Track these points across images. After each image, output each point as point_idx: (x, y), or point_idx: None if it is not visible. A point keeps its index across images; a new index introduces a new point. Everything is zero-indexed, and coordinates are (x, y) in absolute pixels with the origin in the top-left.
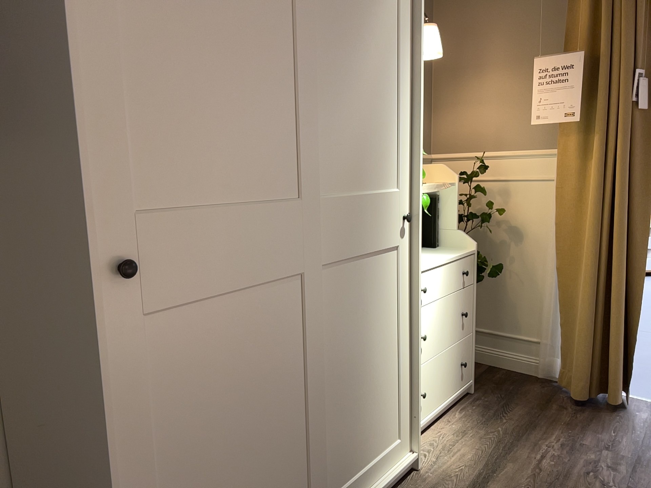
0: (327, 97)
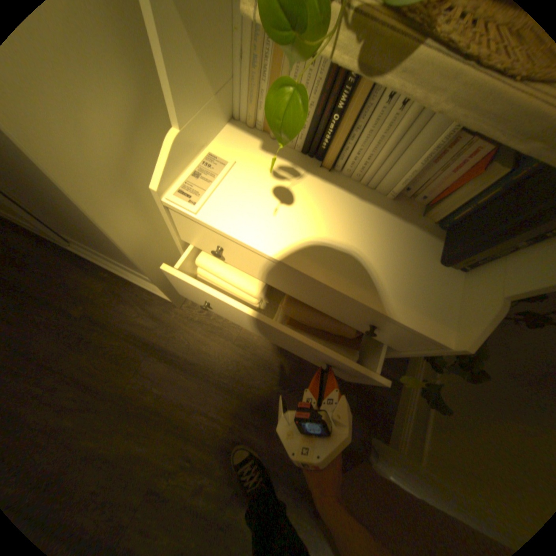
0: None
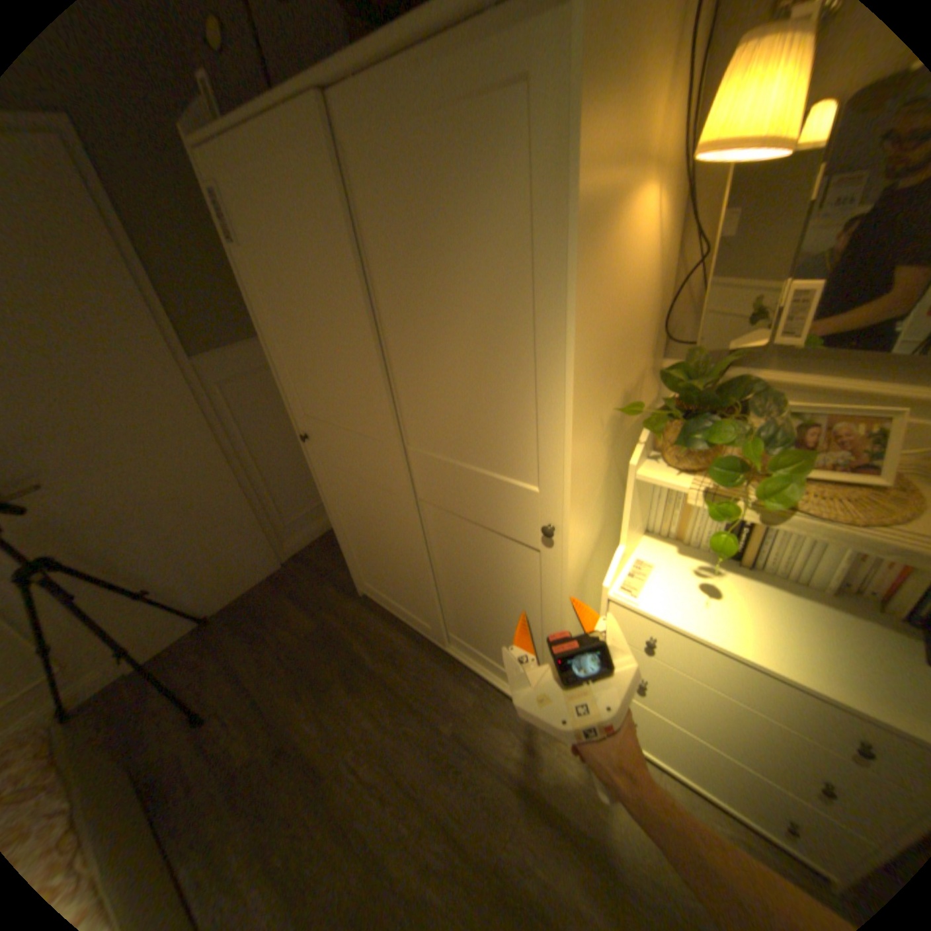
0: (400, 346)
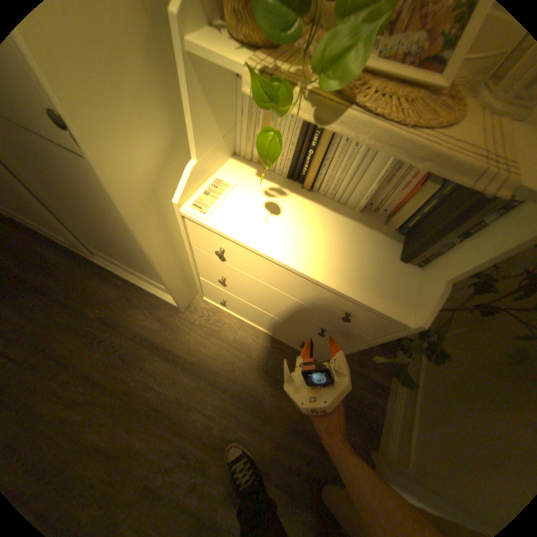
0: None
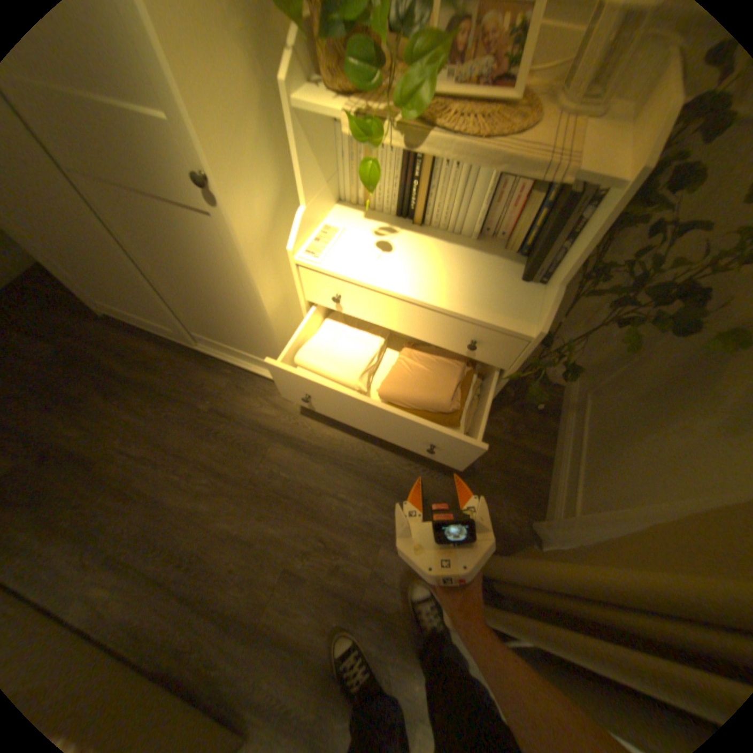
0: None
